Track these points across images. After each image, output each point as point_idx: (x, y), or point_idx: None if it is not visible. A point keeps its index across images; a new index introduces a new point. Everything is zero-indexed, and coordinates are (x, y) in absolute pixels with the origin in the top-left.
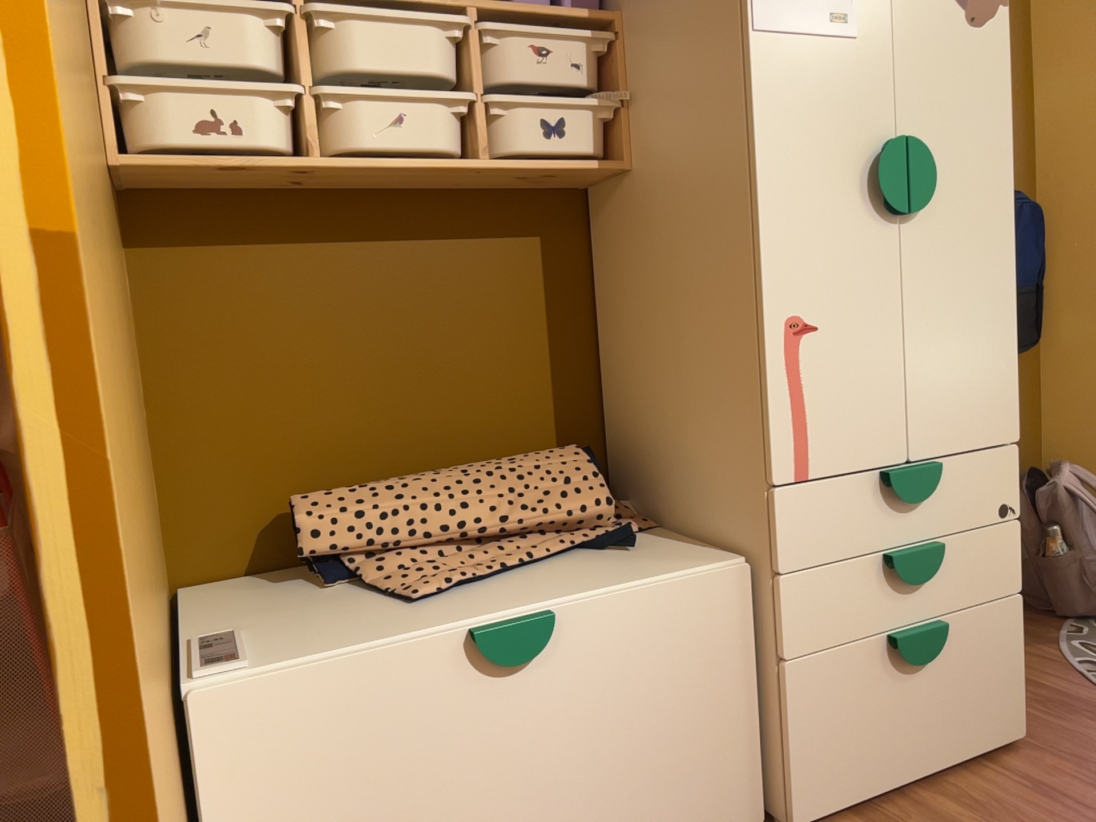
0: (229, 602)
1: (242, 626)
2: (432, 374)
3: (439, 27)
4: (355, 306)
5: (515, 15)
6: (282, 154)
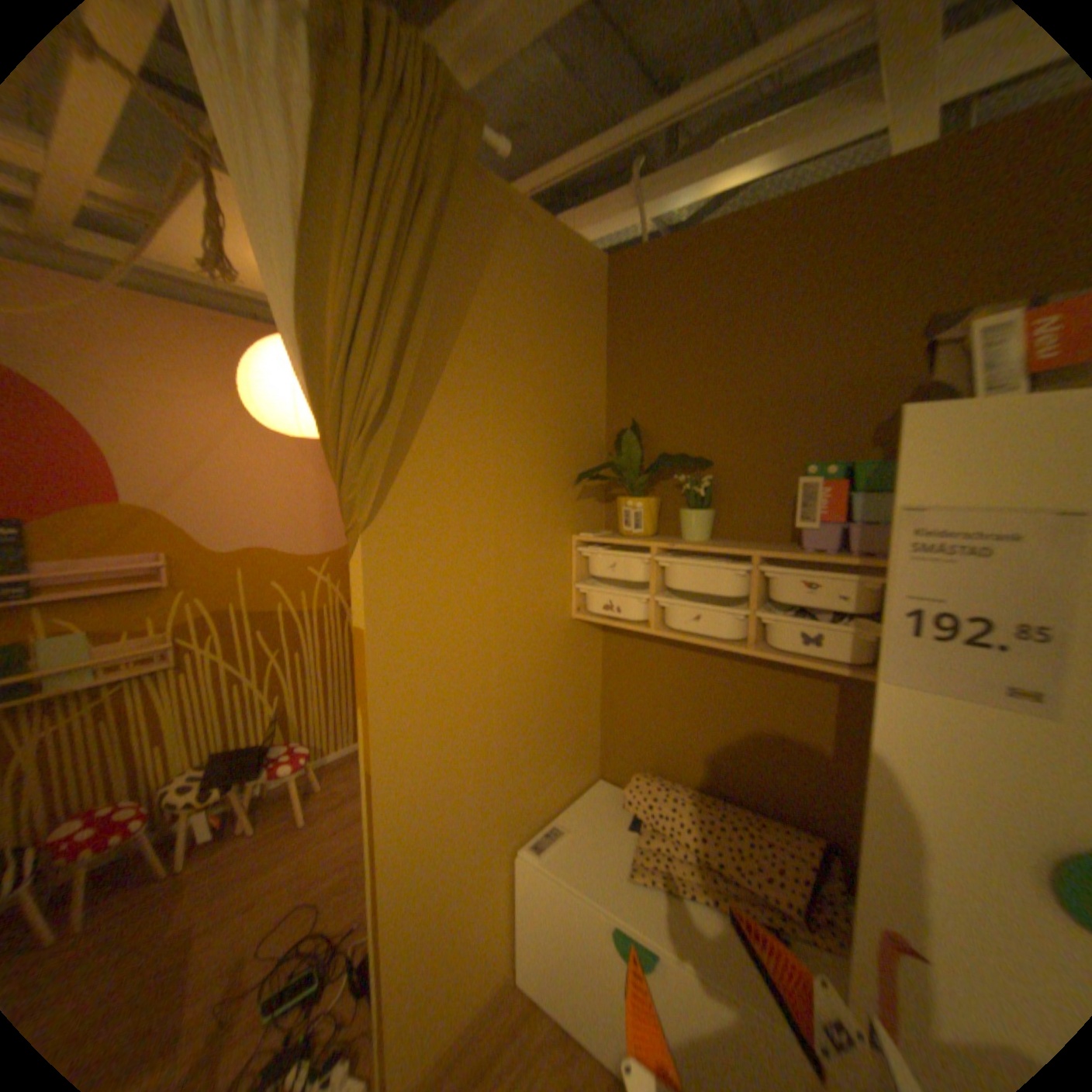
0: (596, 806)
1: (577, 828)
2: (737, 742)
3: (730, 566)
4: (697, 688)
5: (786, 563)
6: (639, 621)
